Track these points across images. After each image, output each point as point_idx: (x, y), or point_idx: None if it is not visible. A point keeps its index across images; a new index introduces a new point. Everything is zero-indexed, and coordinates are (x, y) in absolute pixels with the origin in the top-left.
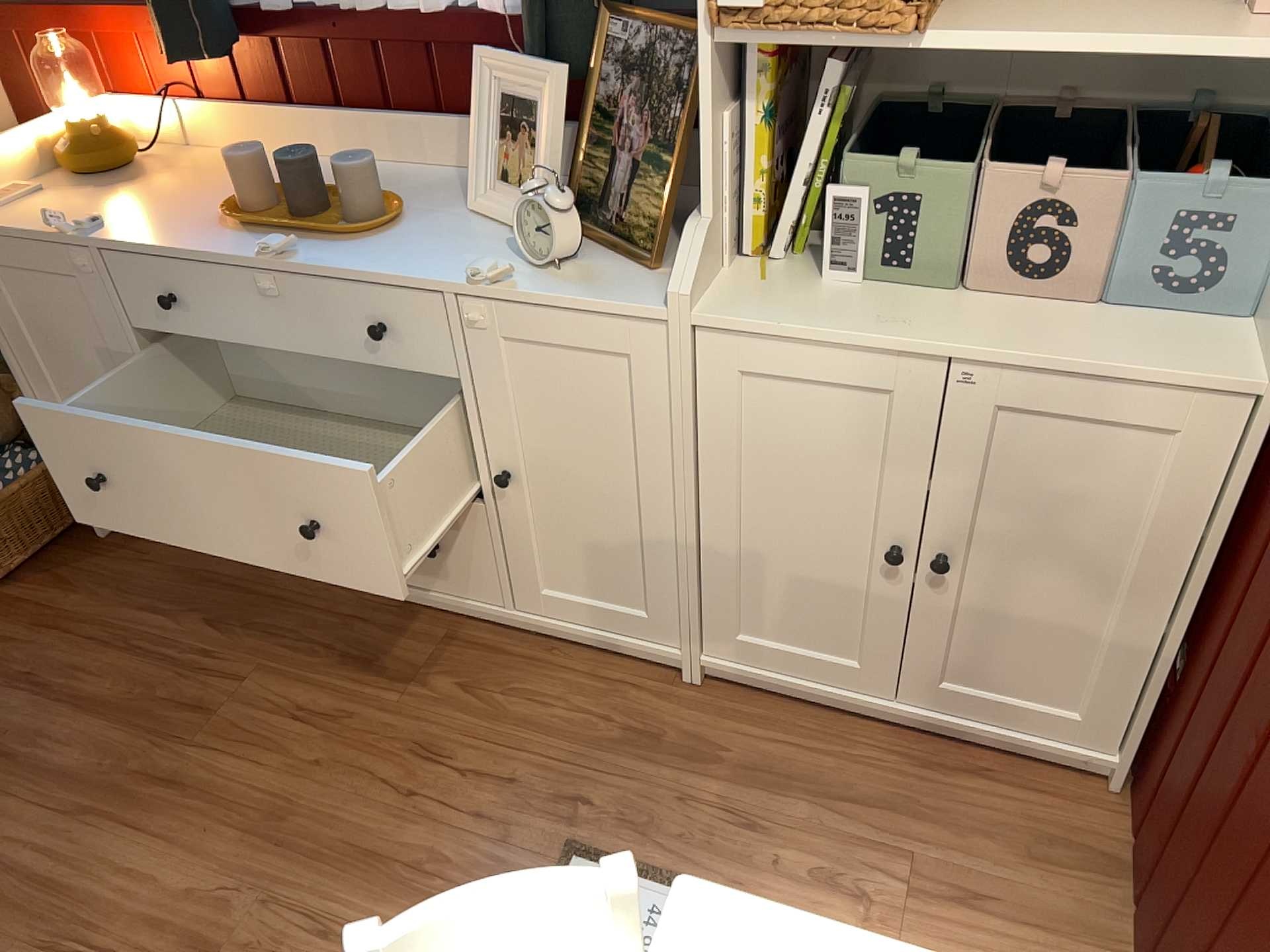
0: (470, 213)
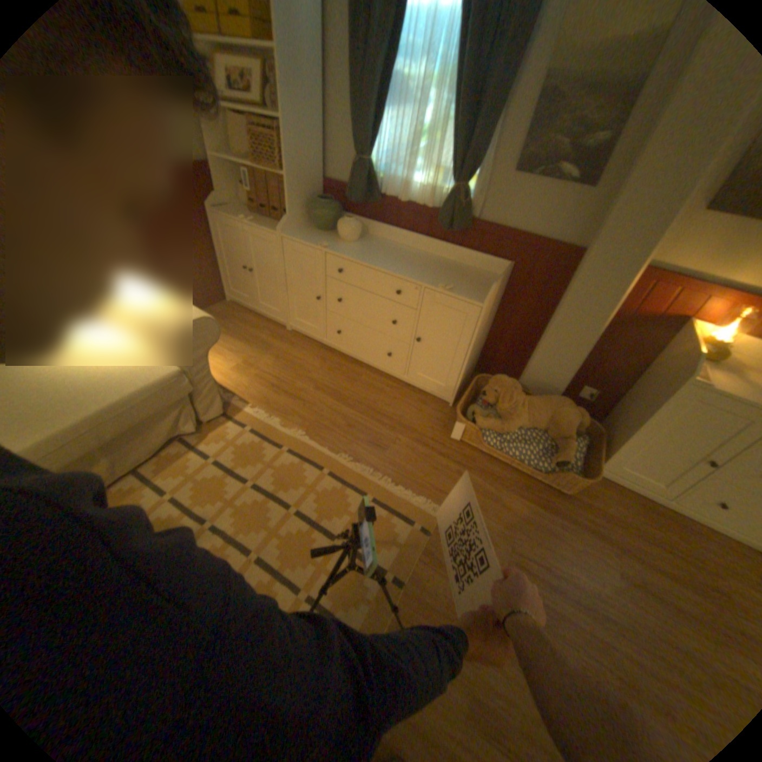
0: None
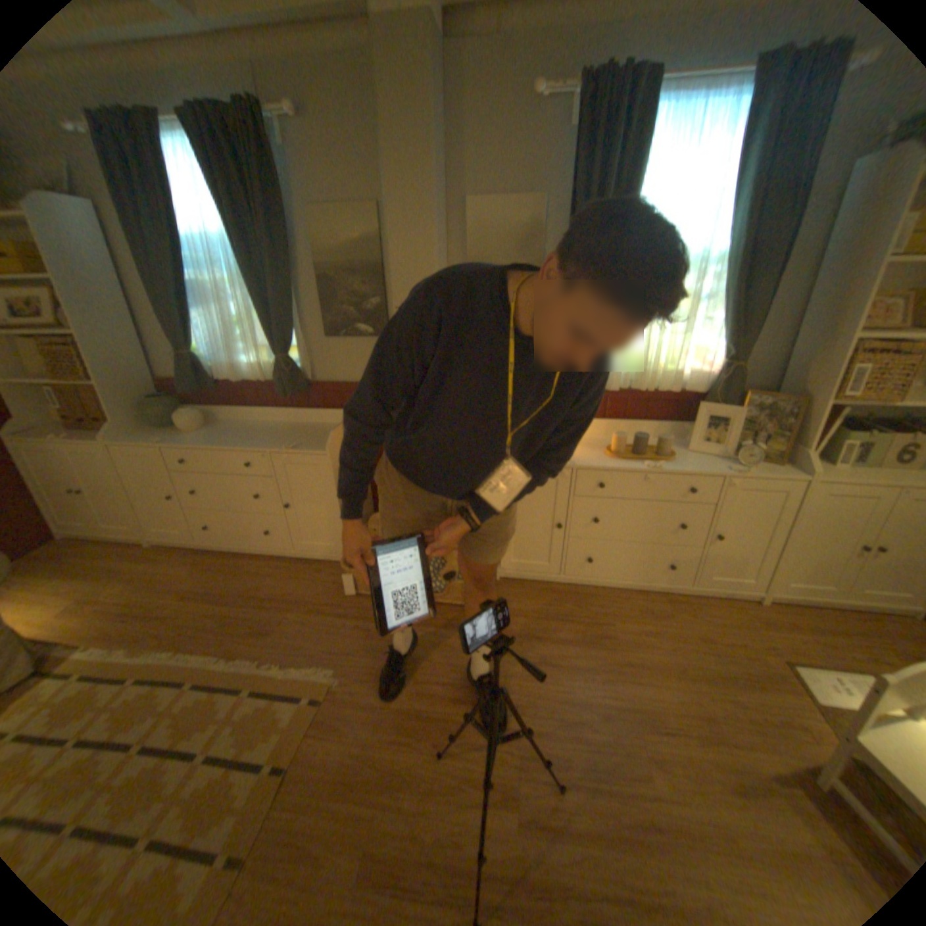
0: (689, 453)
